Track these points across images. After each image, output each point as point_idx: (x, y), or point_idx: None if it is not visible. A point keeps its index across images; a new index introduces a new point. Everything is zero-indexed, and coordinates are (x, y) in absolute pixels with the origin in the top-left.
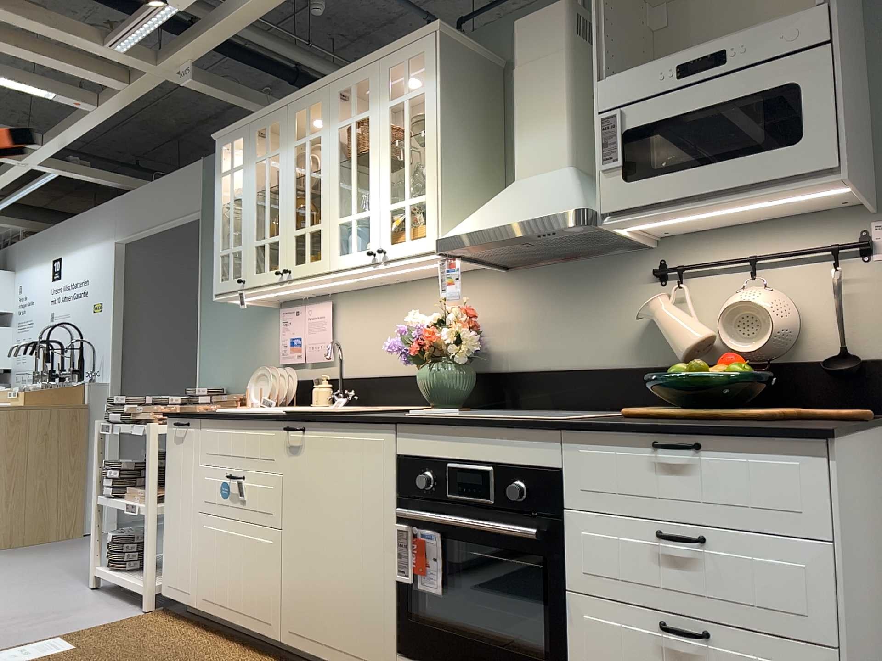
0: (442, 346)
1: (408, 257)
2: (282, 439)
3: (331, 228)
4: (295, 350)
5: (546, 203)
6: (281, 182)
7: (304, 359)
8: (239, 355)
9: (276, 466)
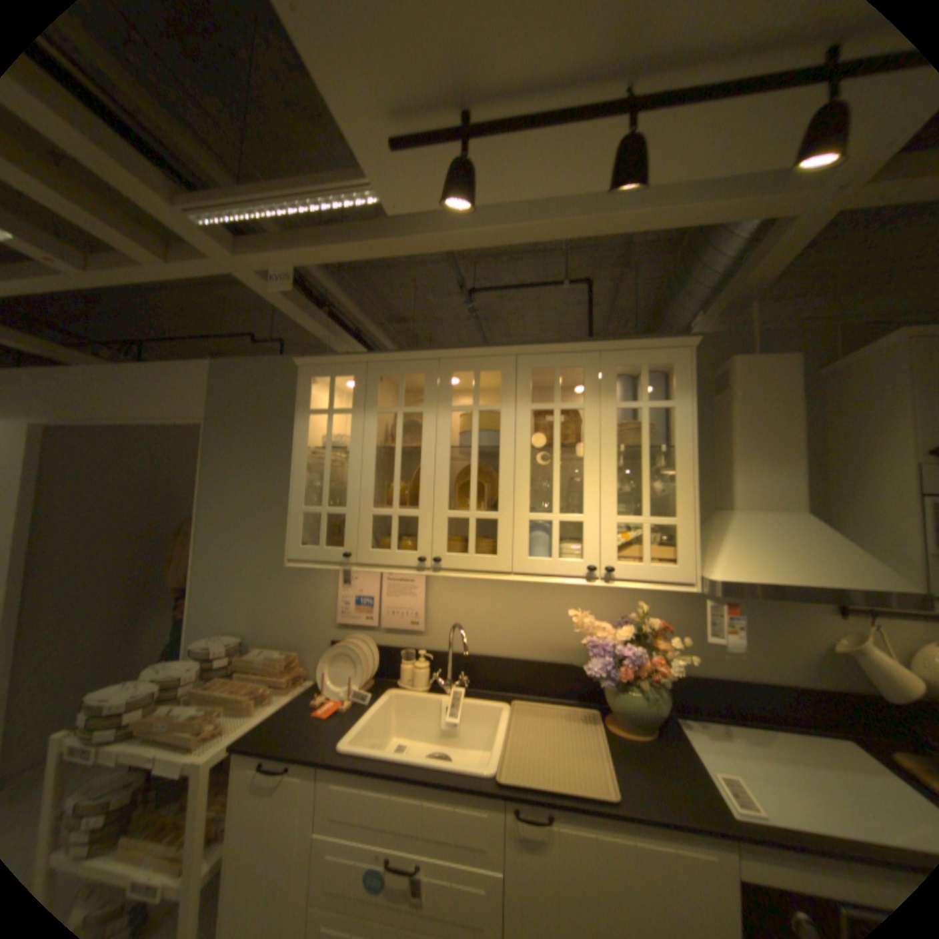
0: (645, 666)
1: (643, 580)
2: (504, 826)
3: (518, 522)
4: (365, 609)
5: (851, 567)
6: (420, 443)
7: (378, 621)
8: (263, 599)
9: (491, 861)
